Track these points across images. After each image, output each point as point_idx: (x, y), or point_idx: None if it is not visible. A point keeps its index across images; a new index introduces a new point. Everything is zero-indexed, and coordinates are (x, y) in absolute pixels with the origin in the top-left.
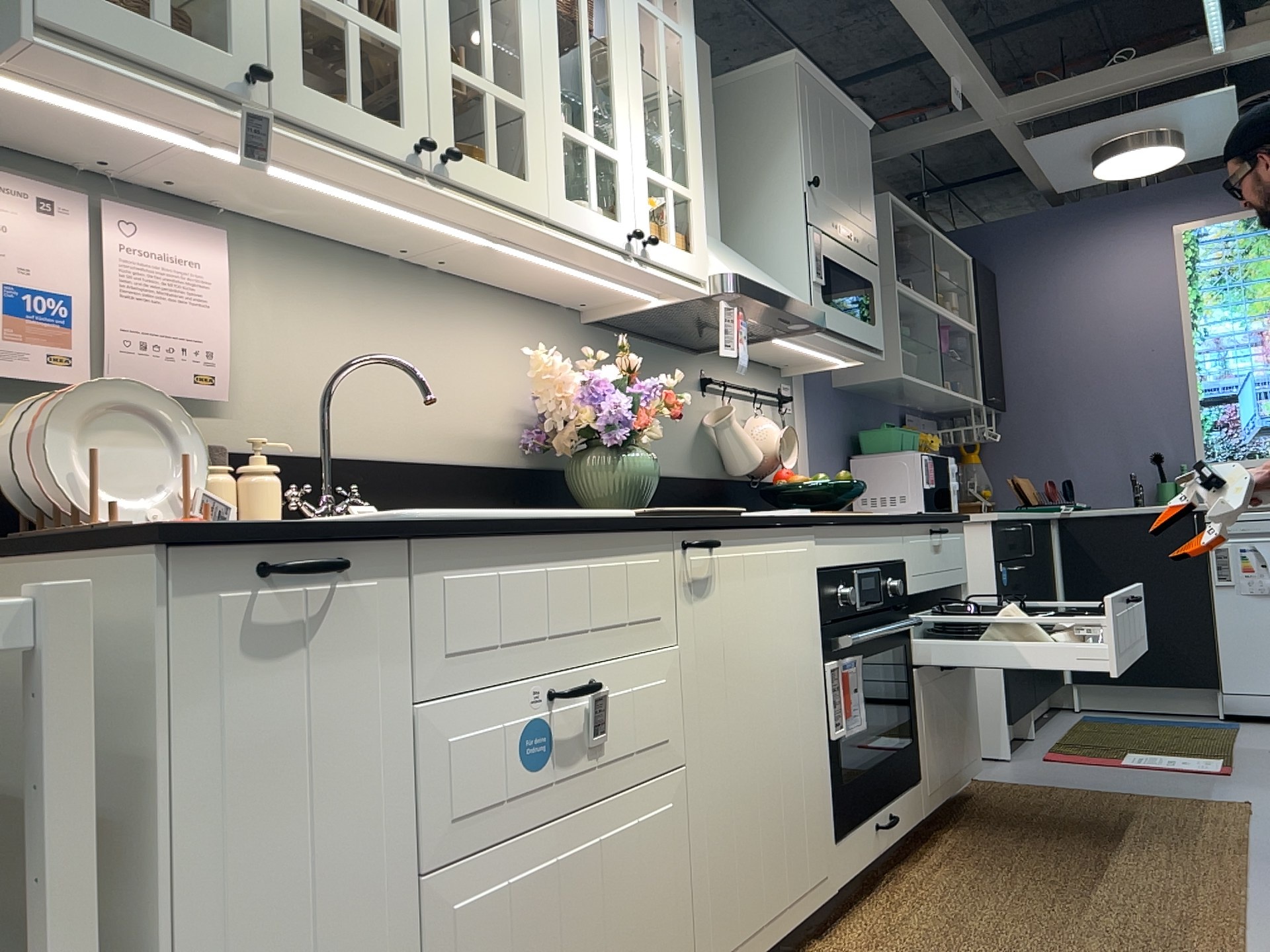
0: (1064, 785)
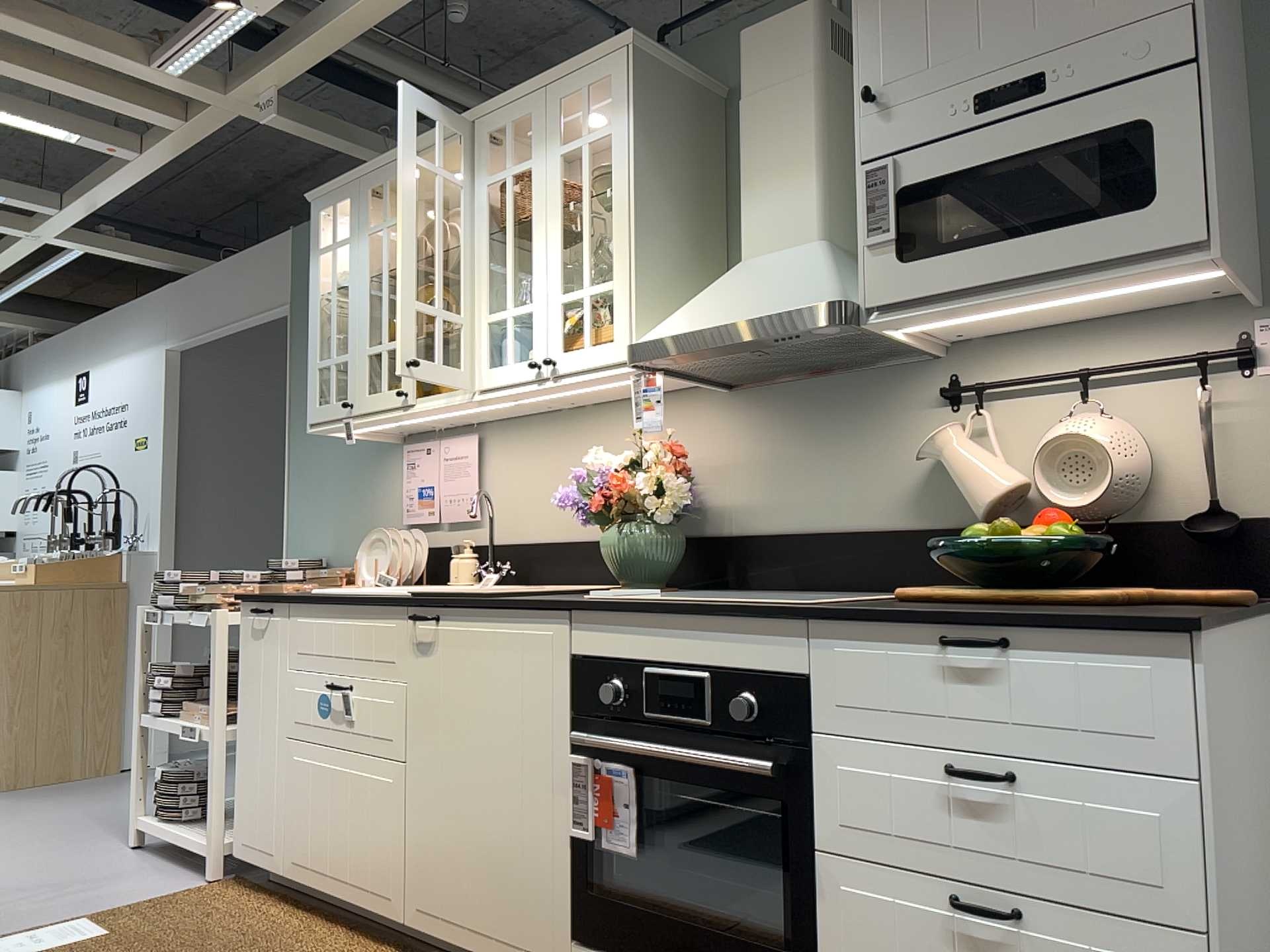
0: None
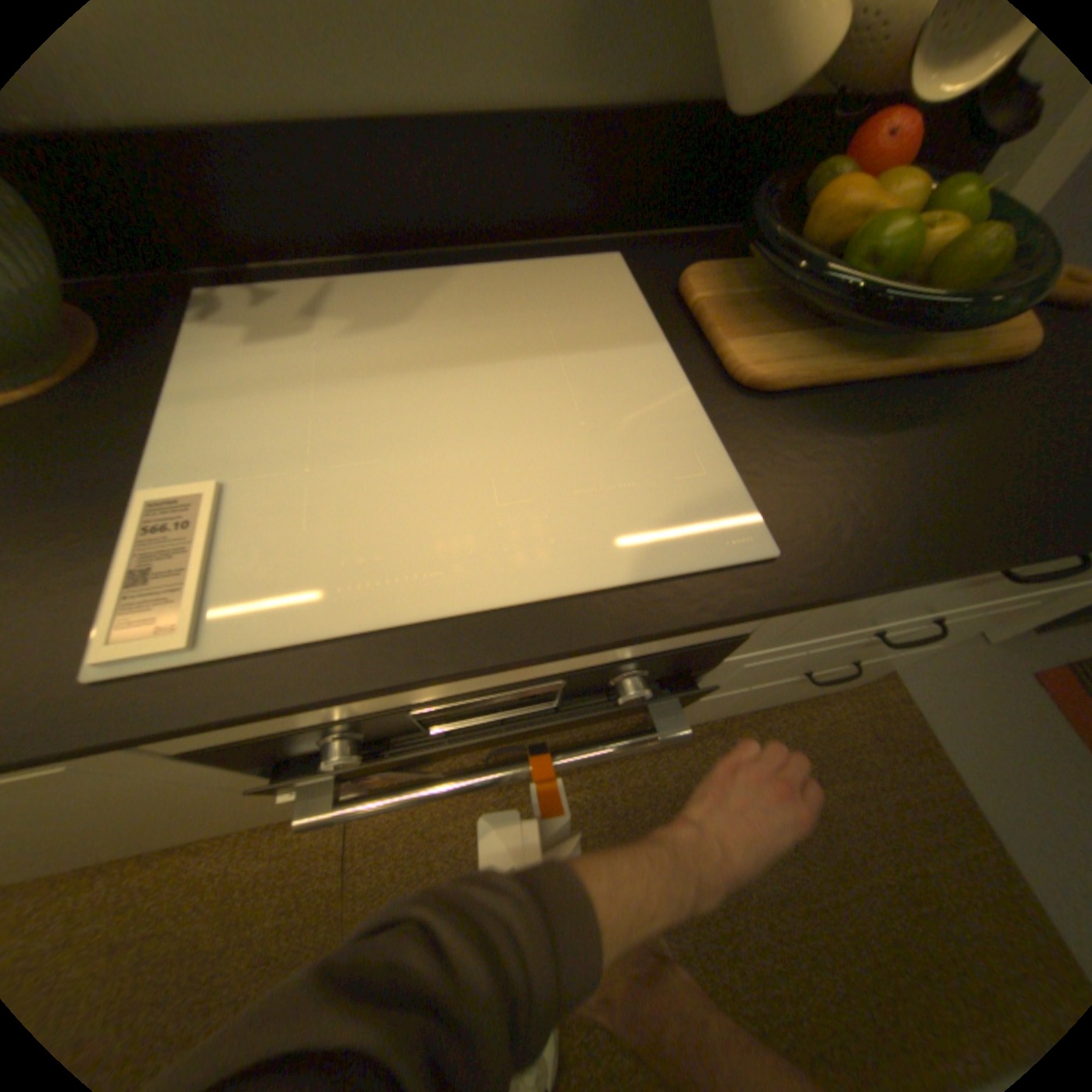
0: (956, 752)
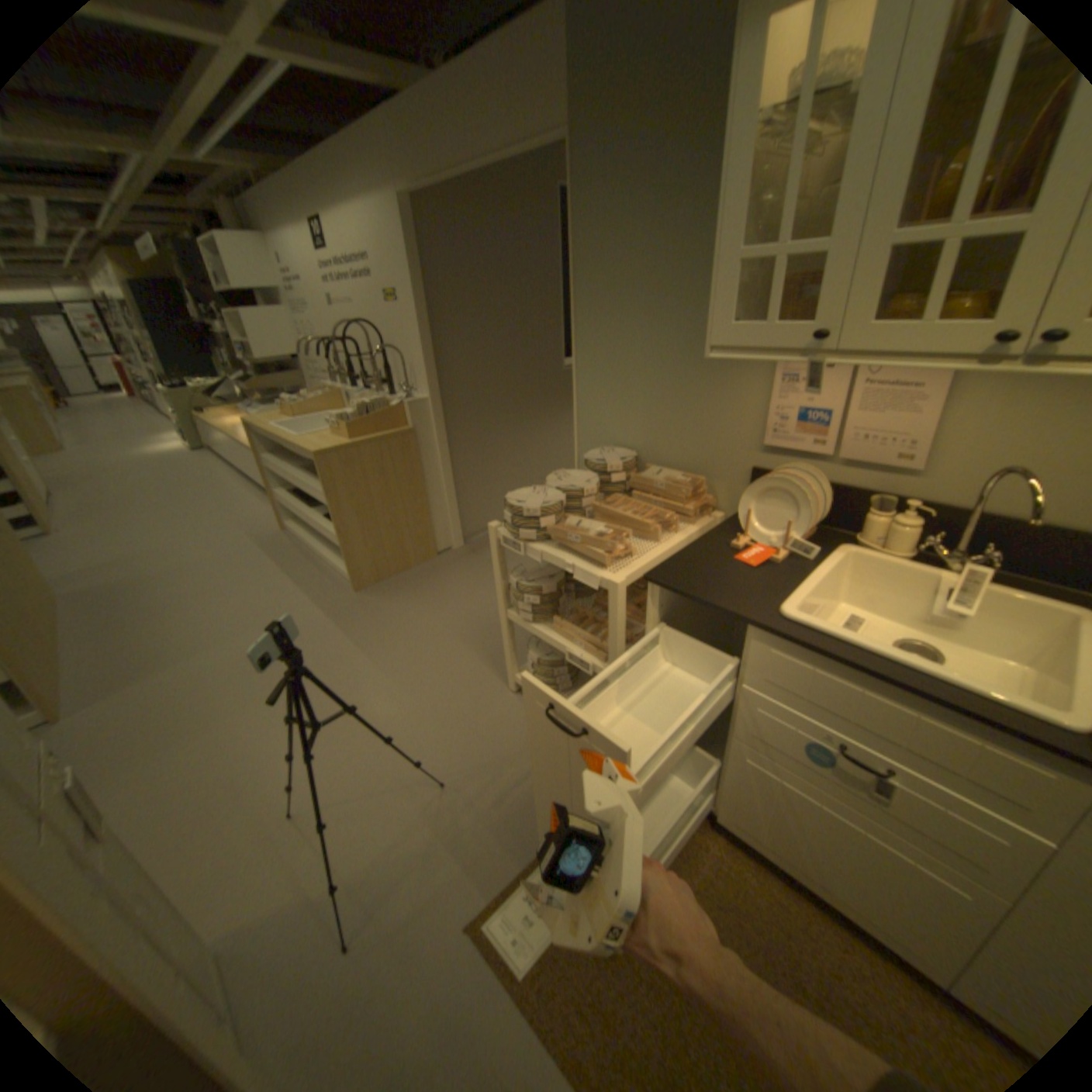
0: None
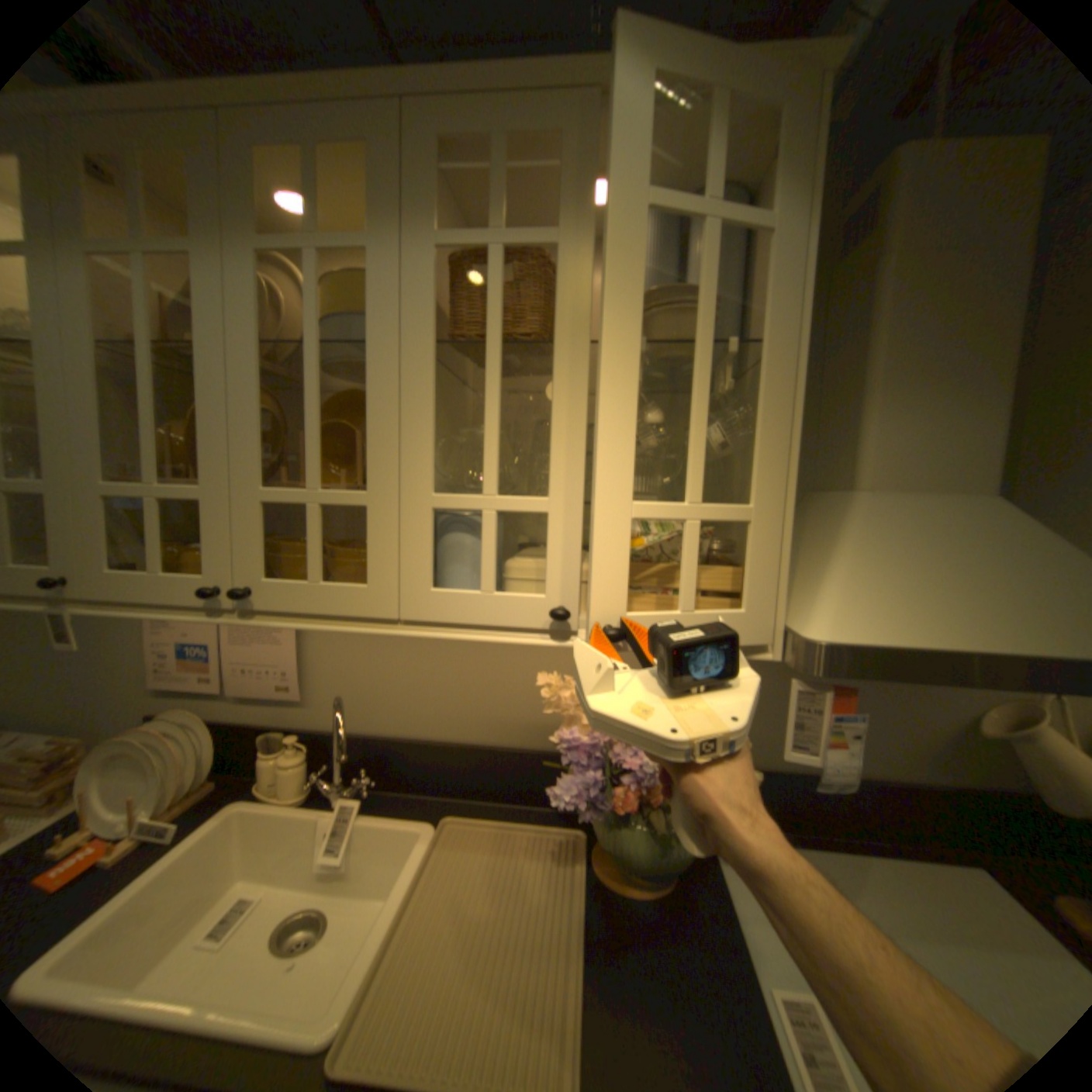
0: None
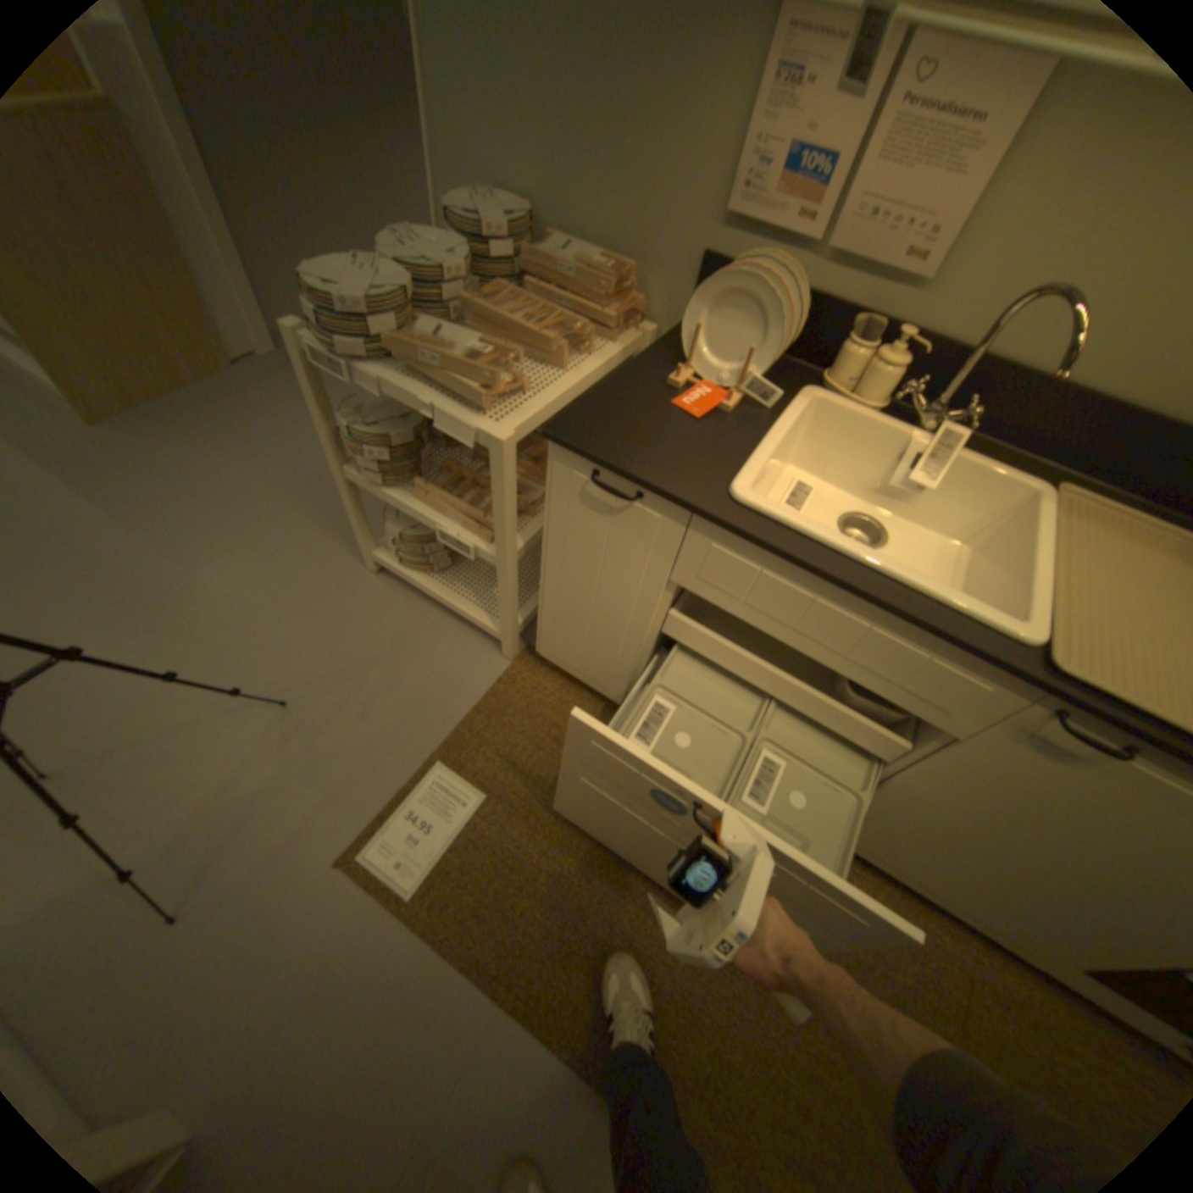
0: None
